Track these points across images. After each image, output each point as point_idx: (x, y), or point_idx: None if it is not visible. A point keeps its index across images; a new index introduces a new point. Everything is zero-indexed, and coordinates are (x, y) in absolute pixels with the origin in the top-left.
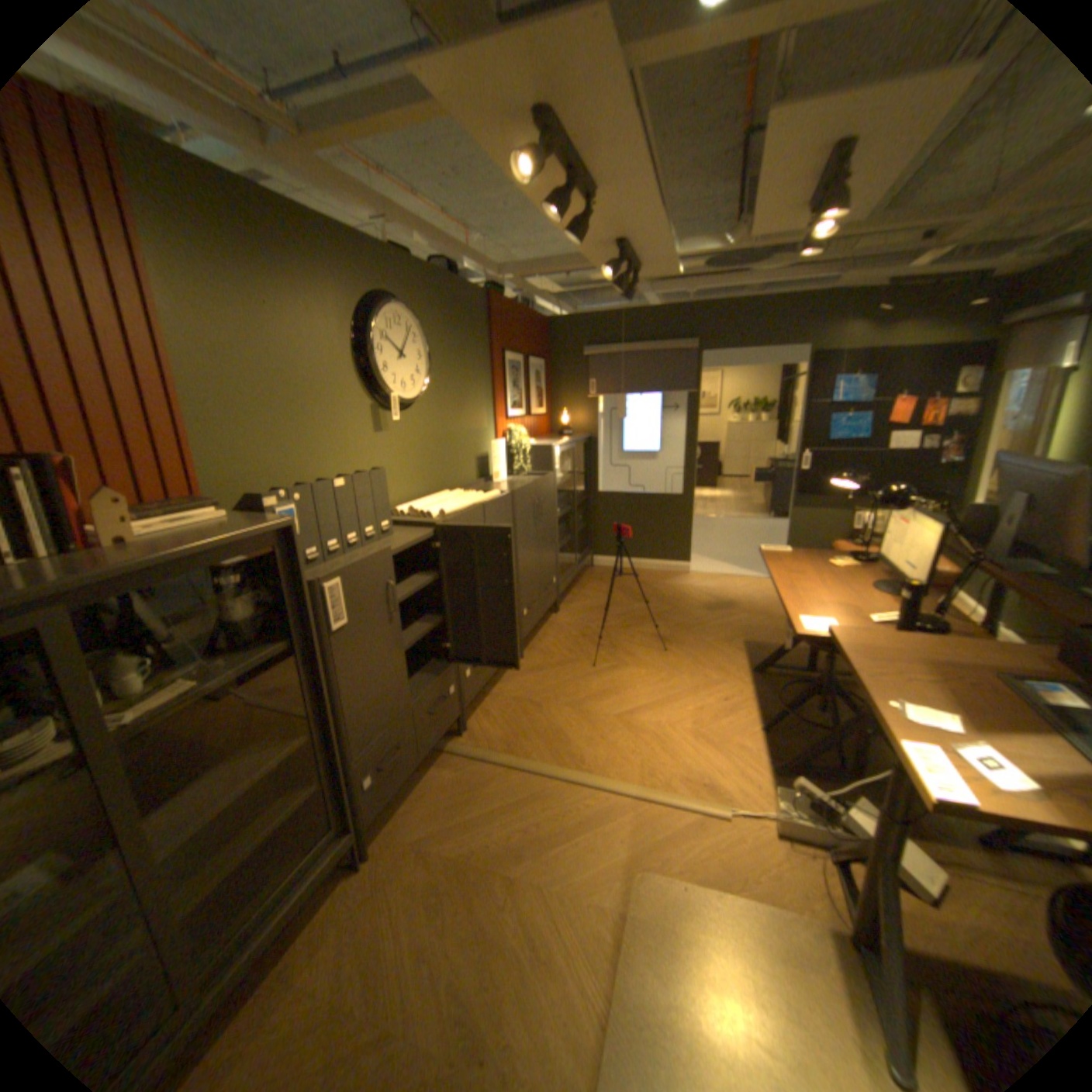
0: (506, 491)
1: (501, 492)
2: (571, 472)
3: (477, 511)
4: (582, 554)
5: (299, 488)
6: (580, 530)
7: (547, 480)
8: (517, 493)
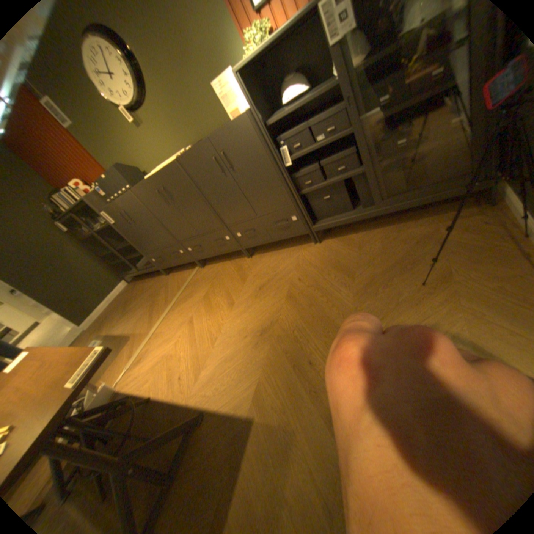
0: (181, 155)
1: (179, 156)
2: (343, 62)
3: (147, 180)
4: (438, 185)
5: (95, 181)
6: (435, 146)
7: (232, 124)
8: (182, 157)
